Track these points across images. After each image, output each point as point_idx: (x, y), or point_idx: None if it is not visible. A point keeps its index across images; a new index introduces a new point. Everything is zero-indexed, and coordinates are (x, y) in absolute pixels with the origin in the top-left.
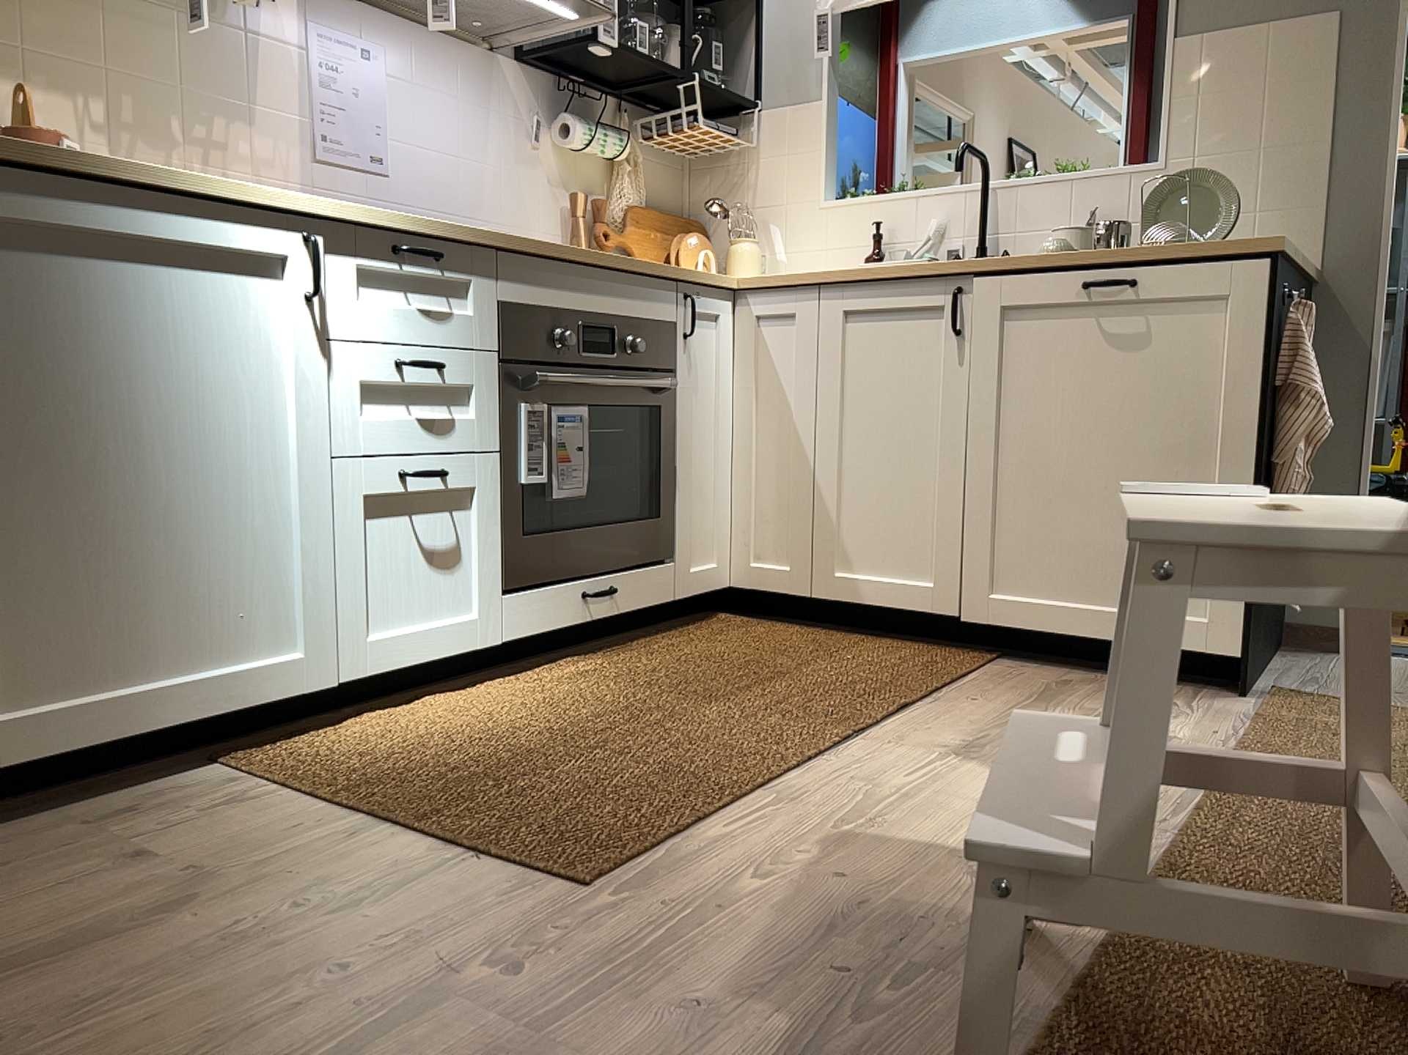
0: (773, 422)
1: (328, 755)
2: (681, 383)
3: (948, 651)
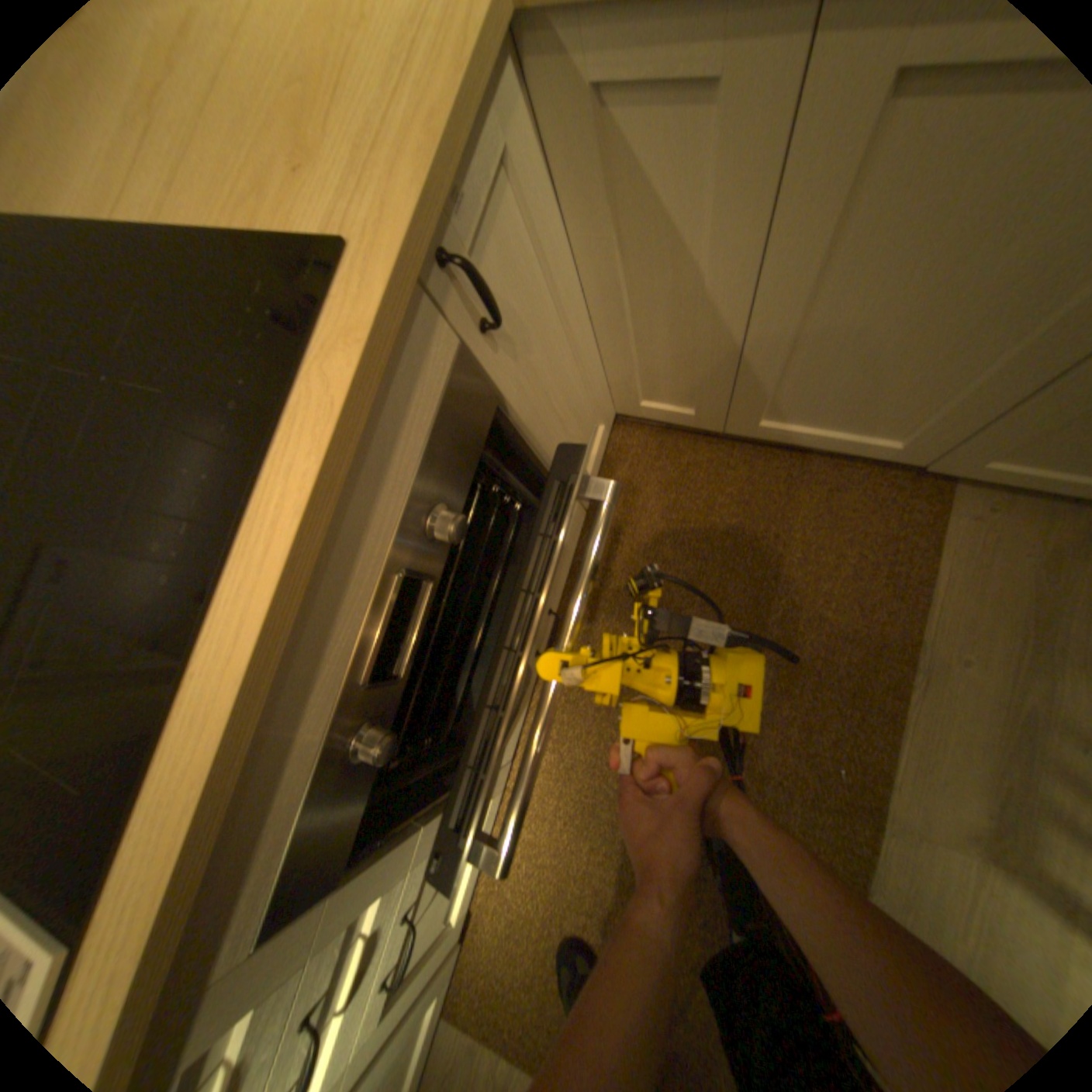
0: (653, 287)
1: (505, 1011)
2: (510, 394)
3: (890, 484)
